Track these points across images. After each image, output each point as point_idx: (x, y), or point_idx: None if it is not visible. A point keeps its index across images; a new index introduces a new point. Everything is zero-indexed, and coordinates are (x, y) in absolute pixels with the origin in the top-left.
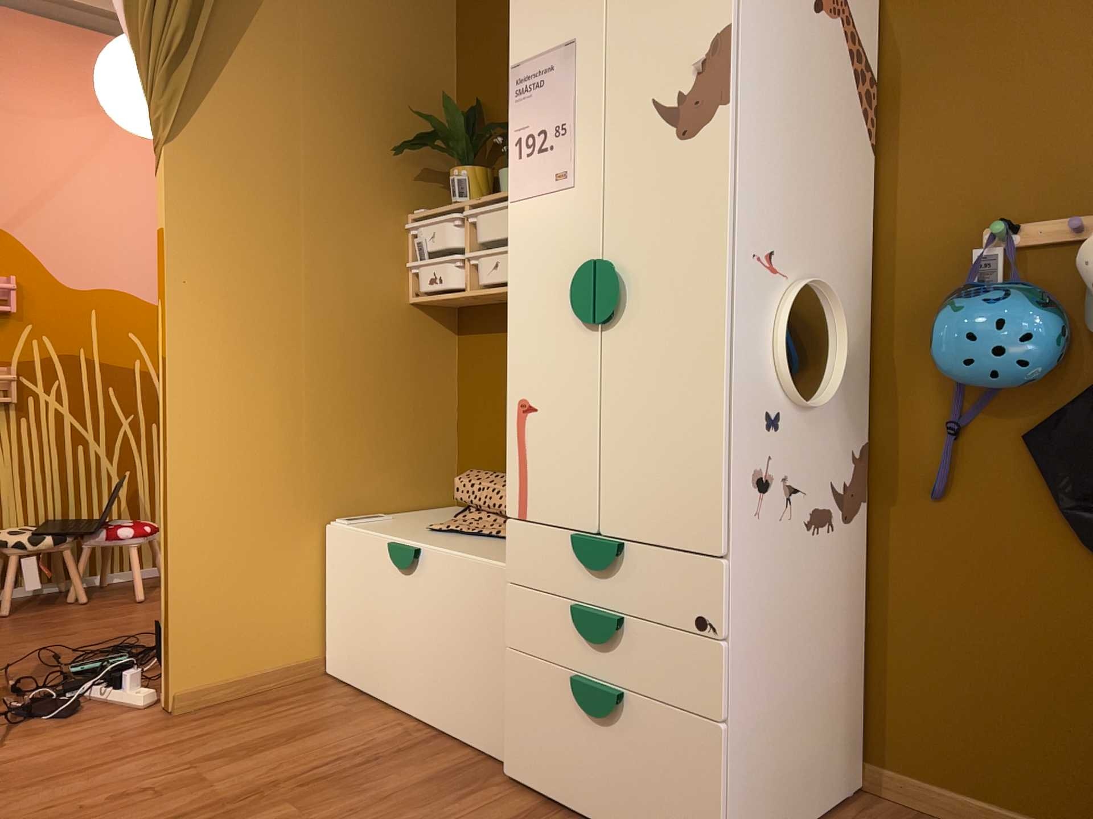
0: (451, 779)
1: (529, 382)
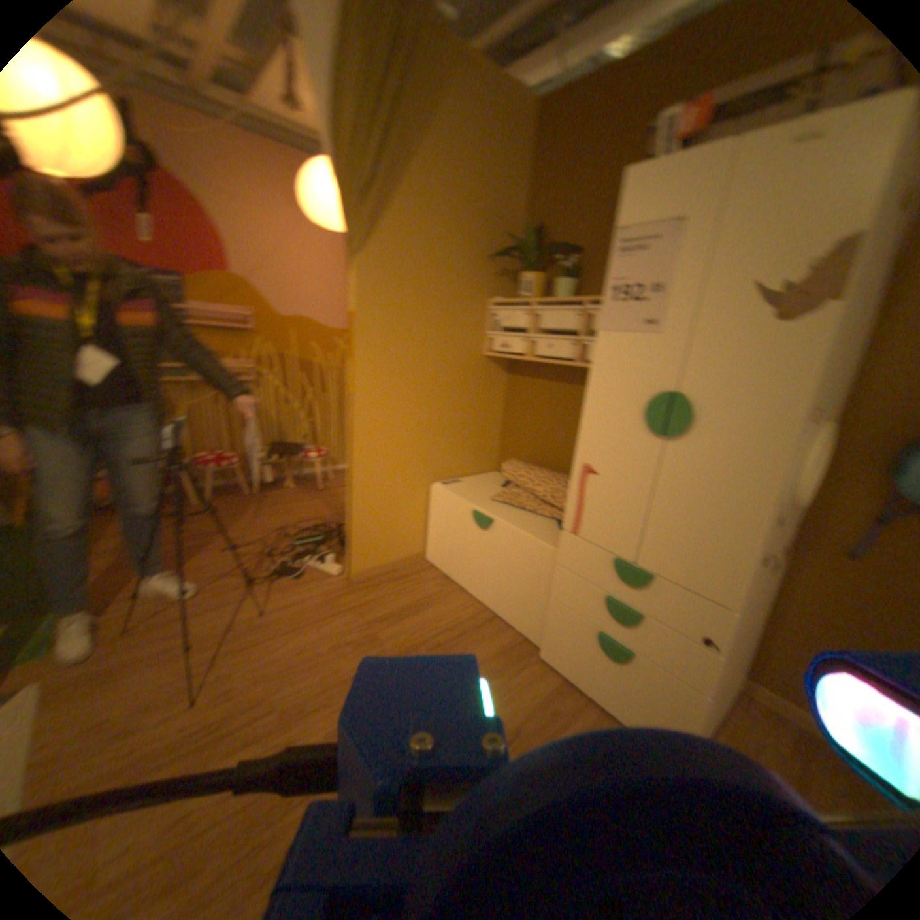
0: (509, 655)
1: (593, 455)
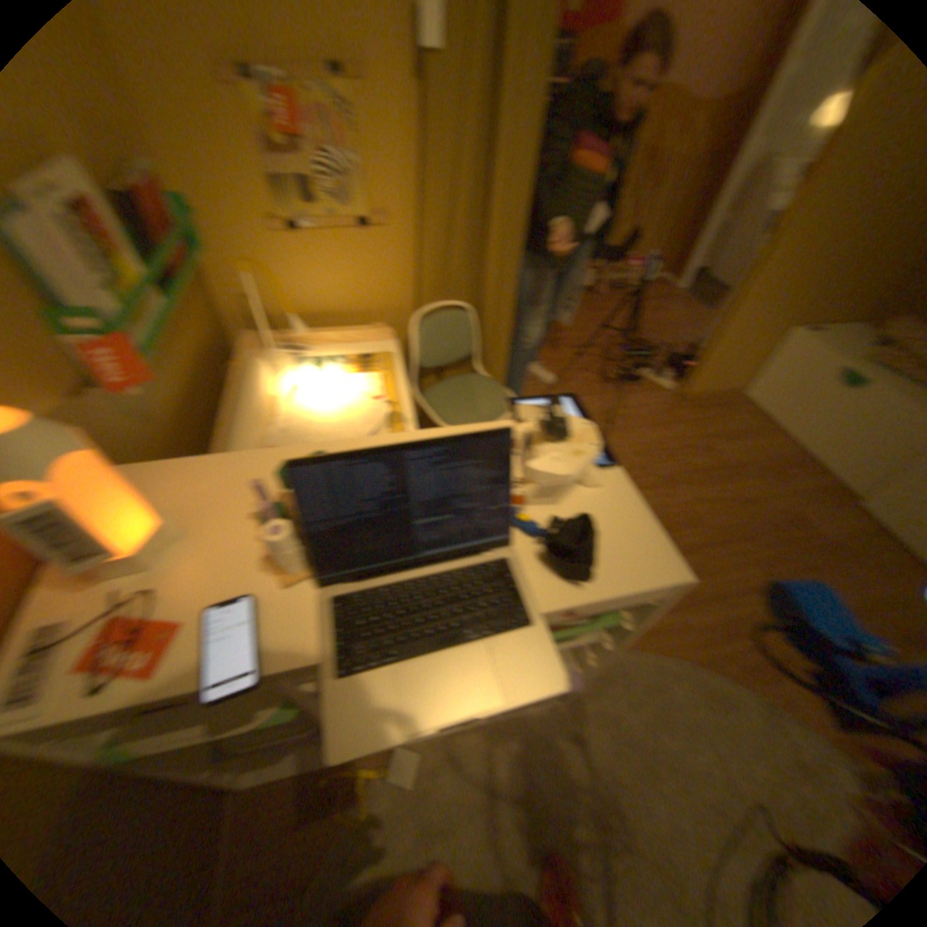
0: (834, 493)
1: None
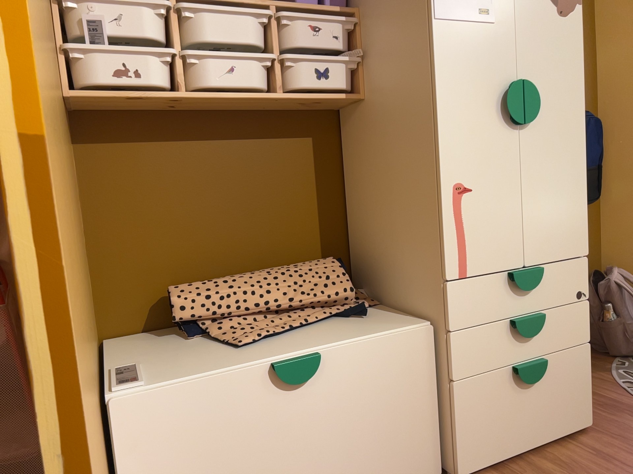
0: None
1: (465, 169)
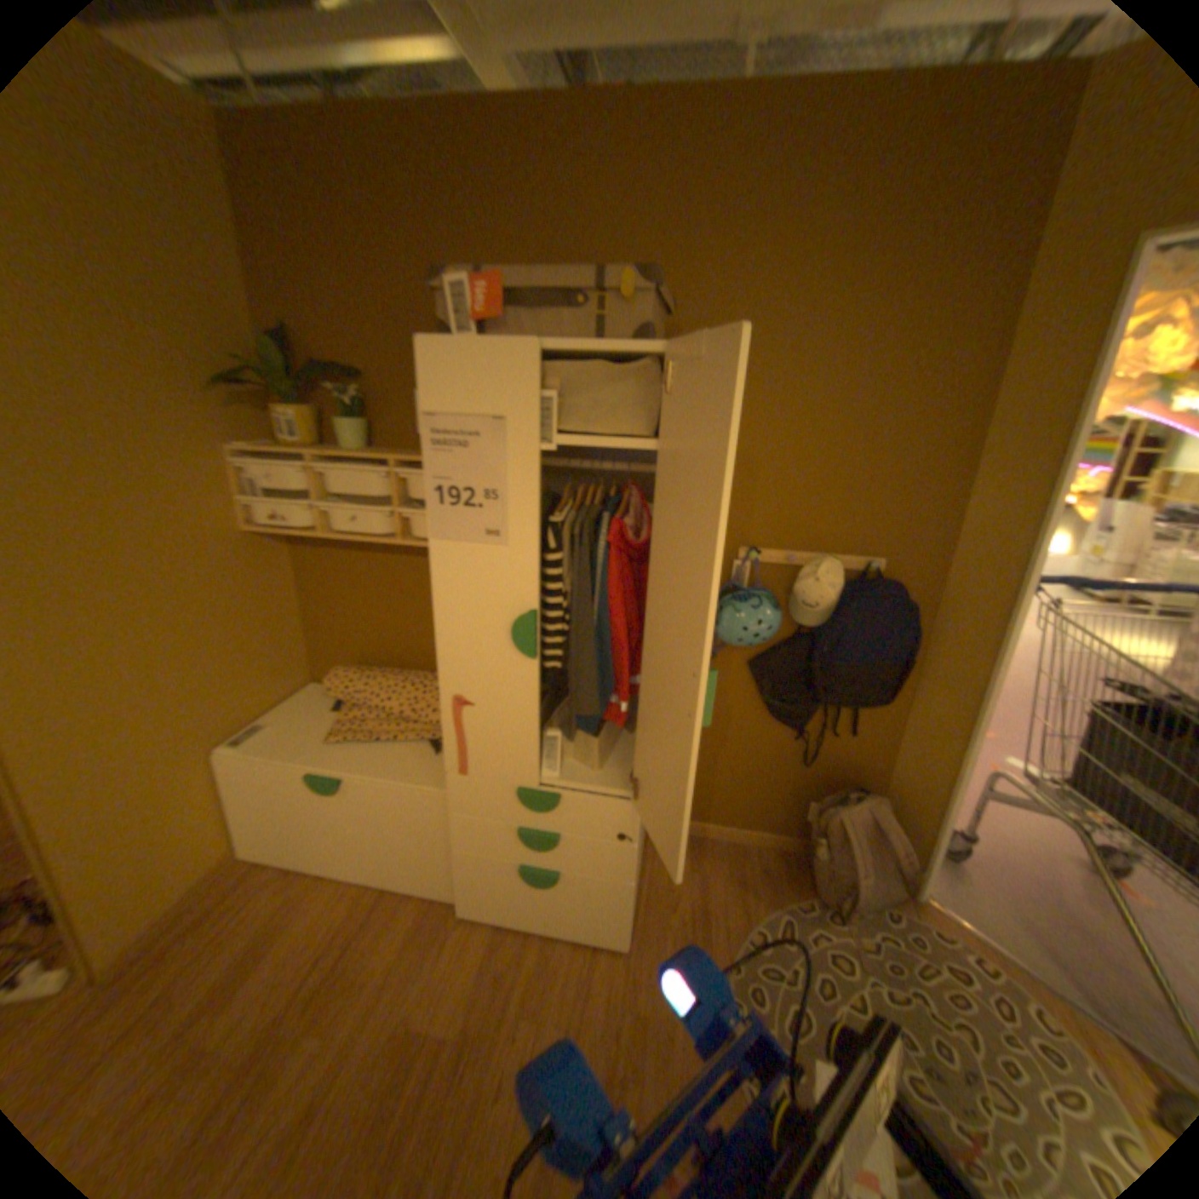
0: (420, 939)
1: (465, 686)
